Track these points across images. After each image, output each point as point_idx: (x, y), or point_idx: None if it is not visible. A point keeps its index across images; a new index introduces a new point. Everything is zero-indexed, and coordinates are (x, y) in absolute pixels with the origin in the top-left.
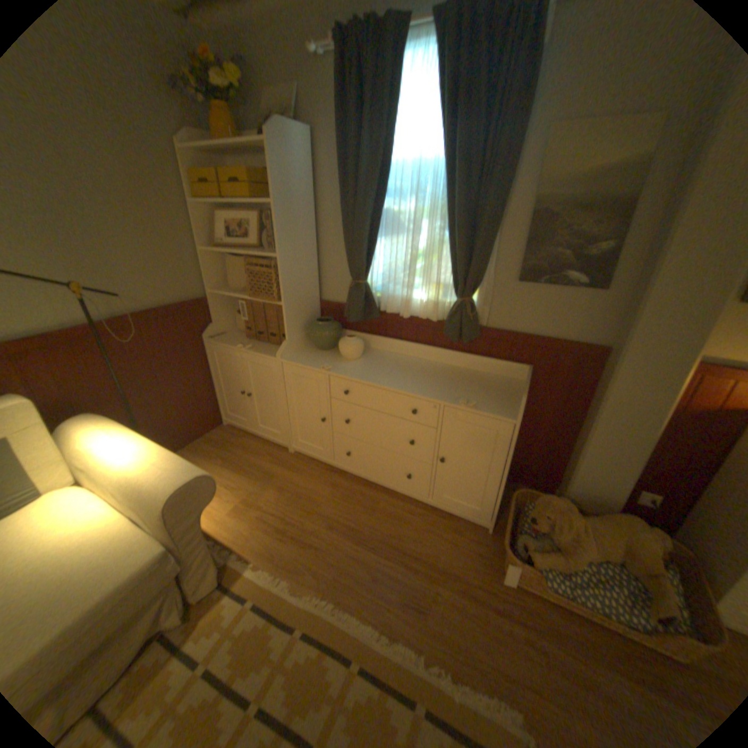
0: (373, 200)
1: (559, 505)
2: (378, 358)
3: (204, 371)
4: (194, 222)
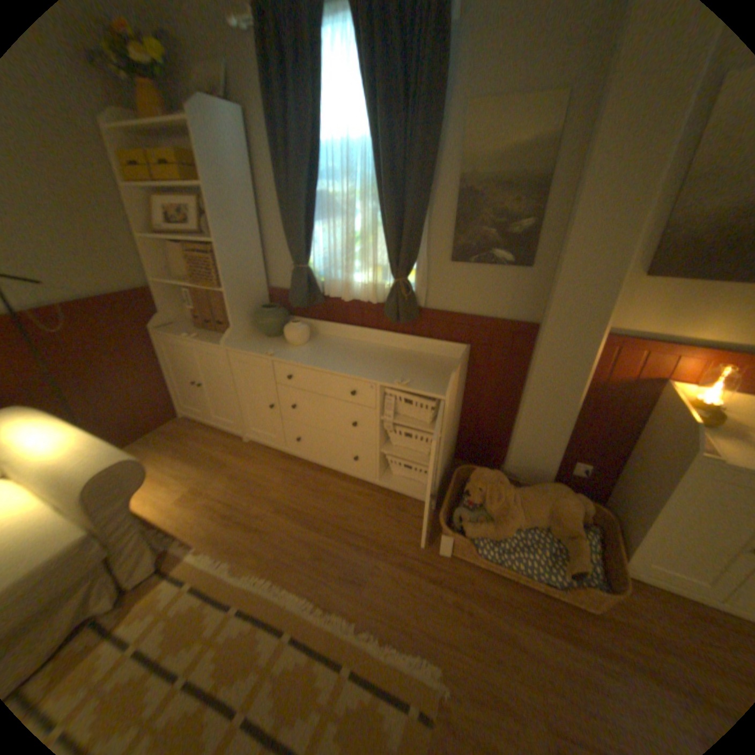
0: (306, 182)
1: (490, 476)
2: (325, 343)
3: (154, 362)
4: (130, 207)
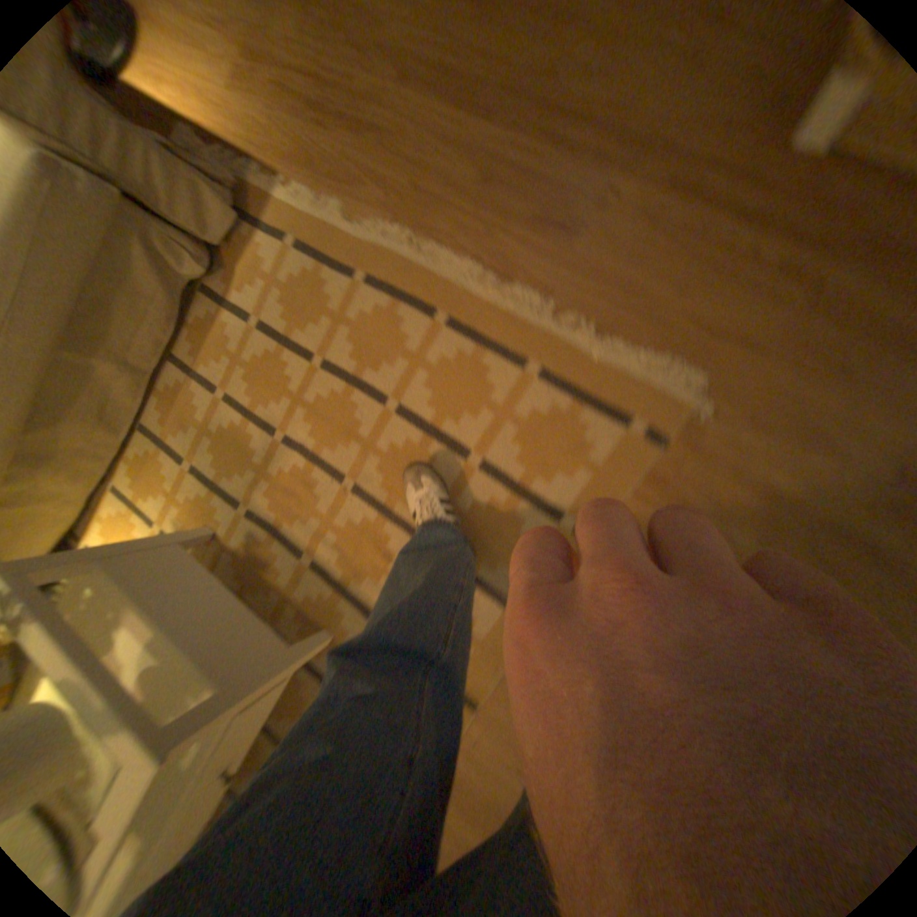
0: None
1: None
2: None
3: None
4: None
